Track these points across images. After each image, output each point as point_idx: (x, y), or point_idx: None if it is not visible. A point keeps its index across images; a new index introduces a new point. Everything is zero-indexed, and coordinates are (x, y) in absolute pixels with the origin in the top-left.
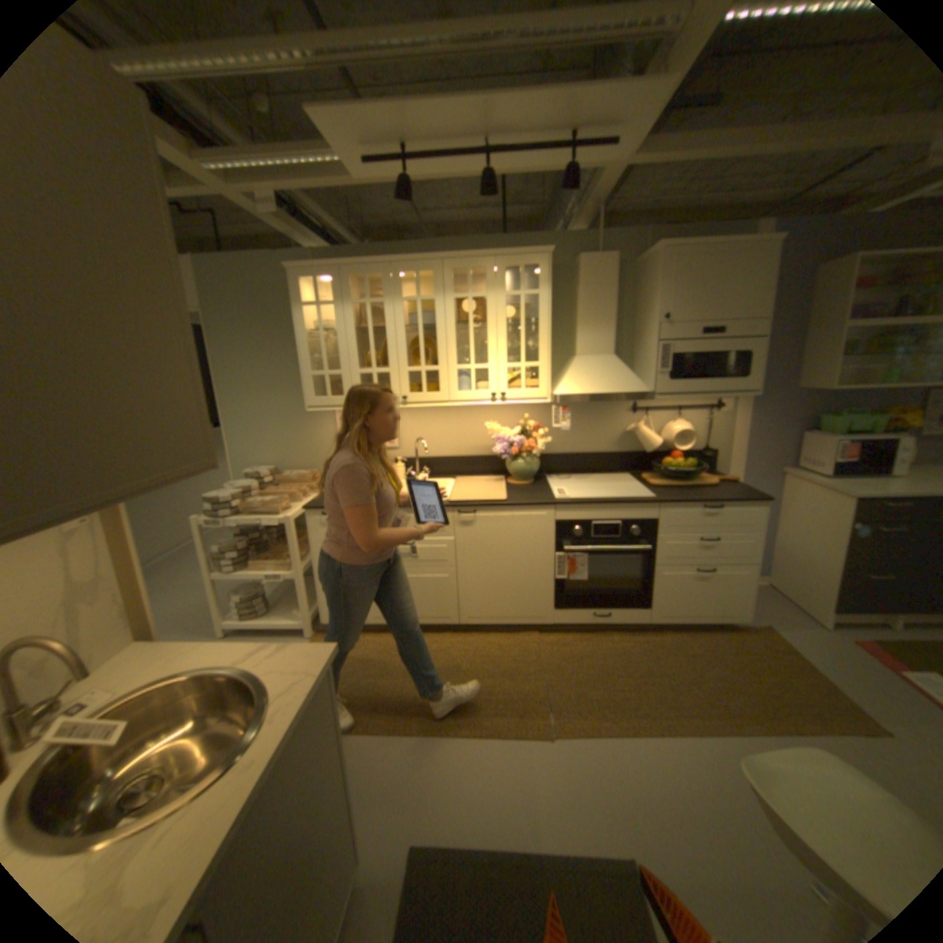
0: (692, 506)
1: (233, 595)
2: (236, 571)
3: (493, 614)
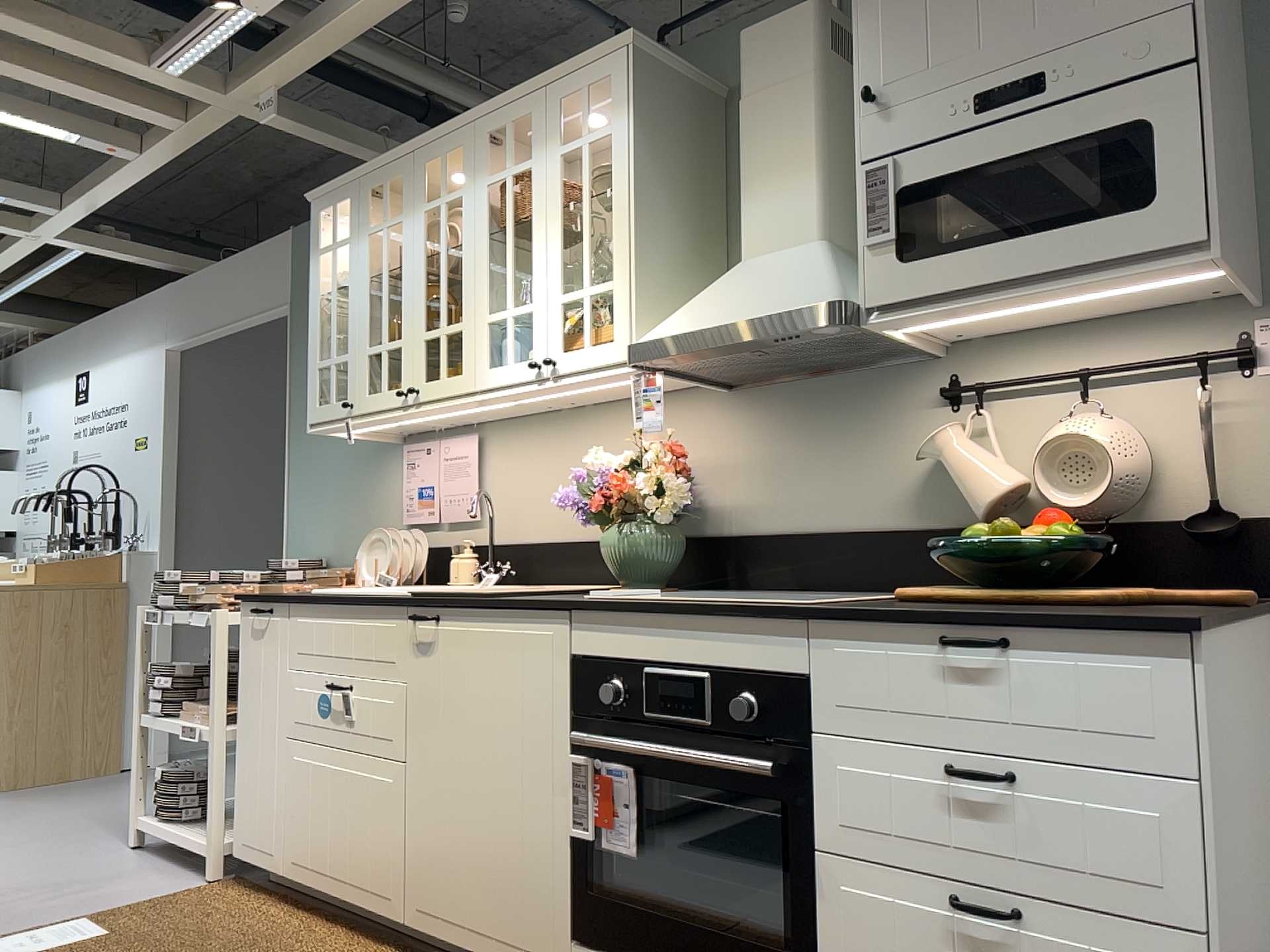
0: (903, 635)
1: (165, 765)
2: (169, 715)
3: (455, 912)
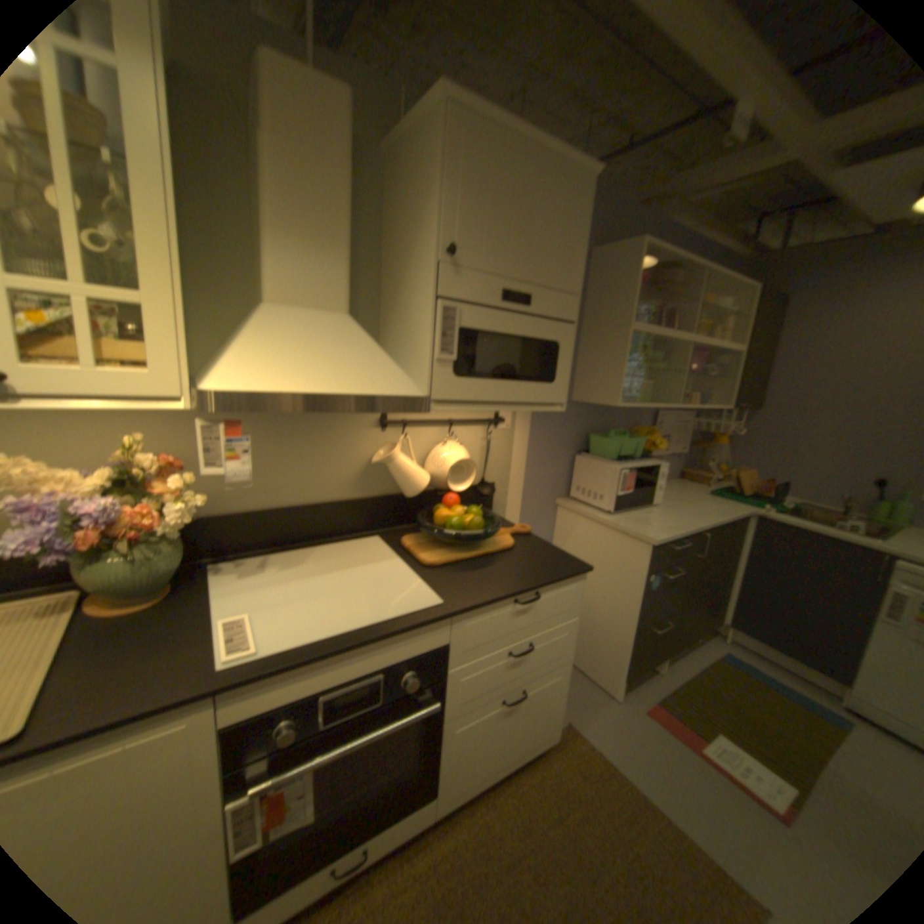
0: (499, 605)
1: None
2: None
3: None
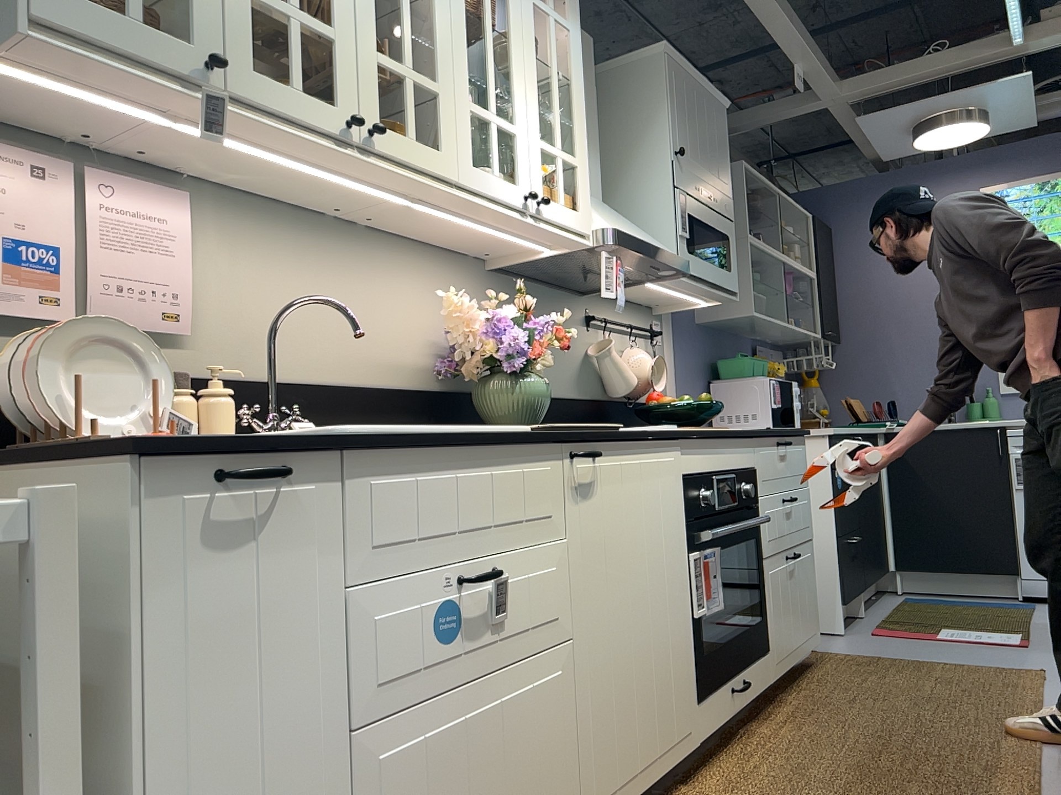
0: (772, 443)
1: None
2: None
3: (630, 766)
